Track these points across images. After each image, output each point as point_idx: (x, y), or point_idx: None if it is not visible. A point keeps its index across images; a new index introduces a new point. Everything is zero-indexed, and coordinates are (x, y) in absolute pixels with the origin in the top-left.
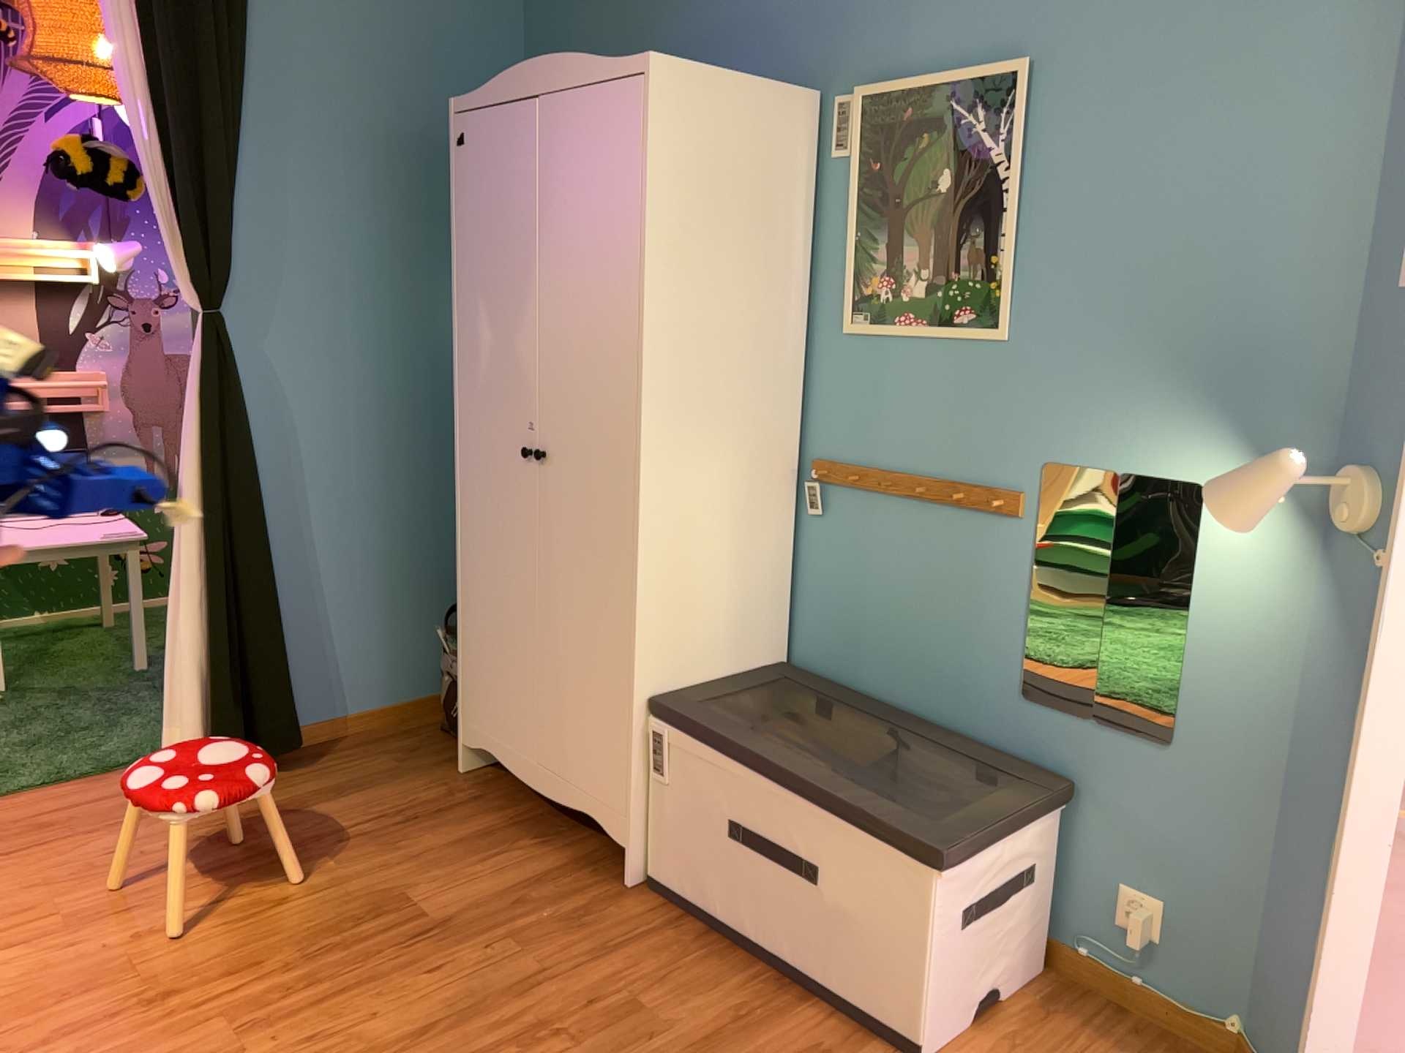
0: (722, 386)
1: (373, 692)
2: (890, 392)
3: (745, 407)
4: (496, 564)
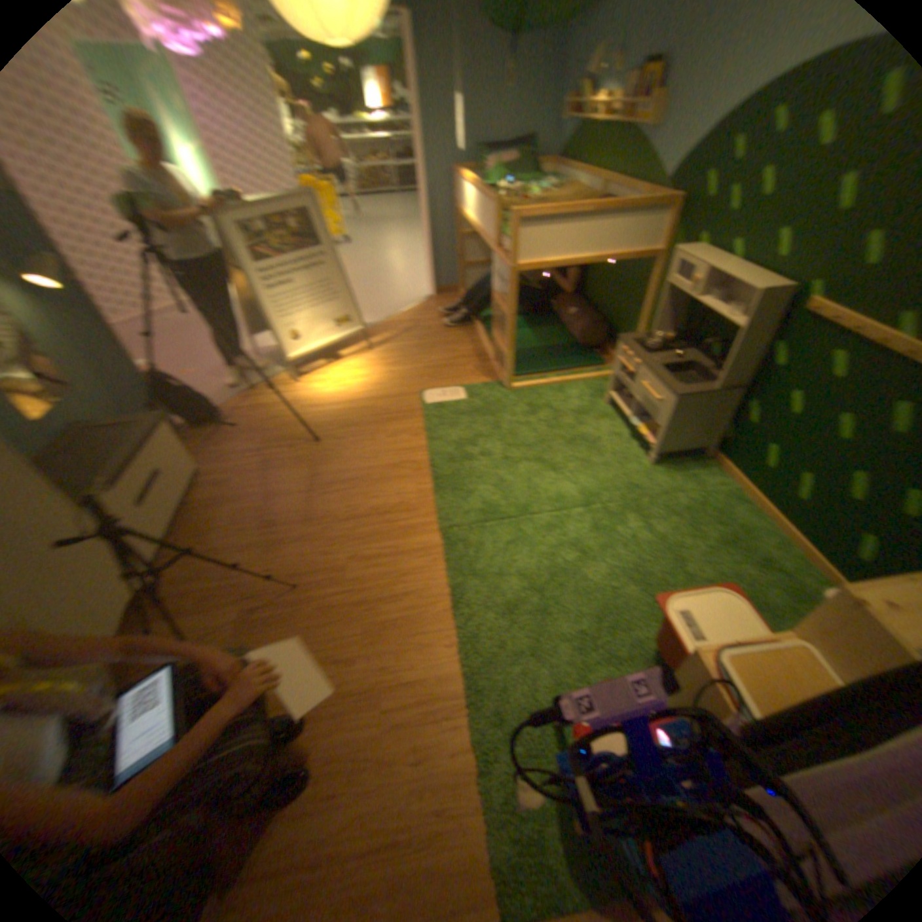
0: None
1: None
2: None
3: None
4: None
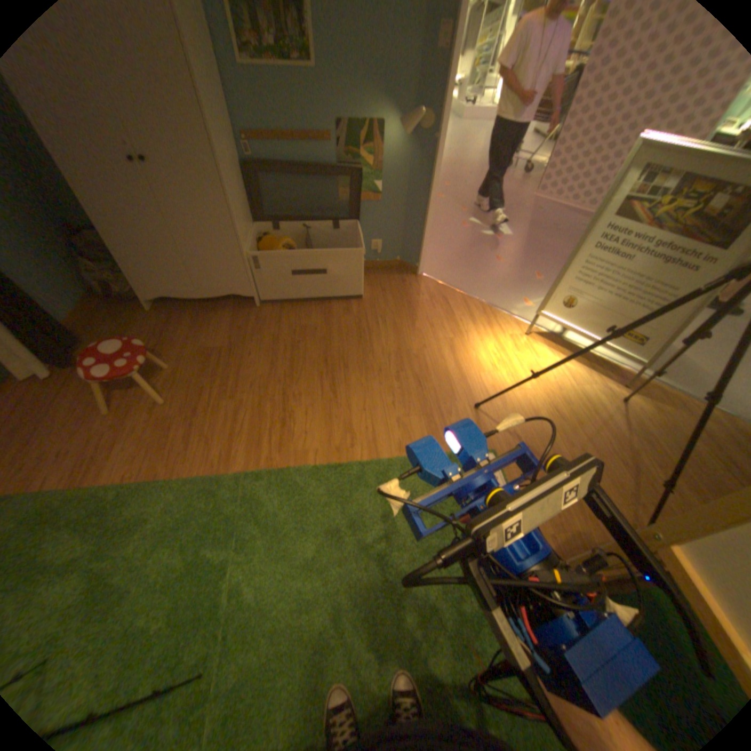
0: (214, 103)
1: (64, 304)
2: (267, 94)
3: (220, 112)
4: (131, 219)
